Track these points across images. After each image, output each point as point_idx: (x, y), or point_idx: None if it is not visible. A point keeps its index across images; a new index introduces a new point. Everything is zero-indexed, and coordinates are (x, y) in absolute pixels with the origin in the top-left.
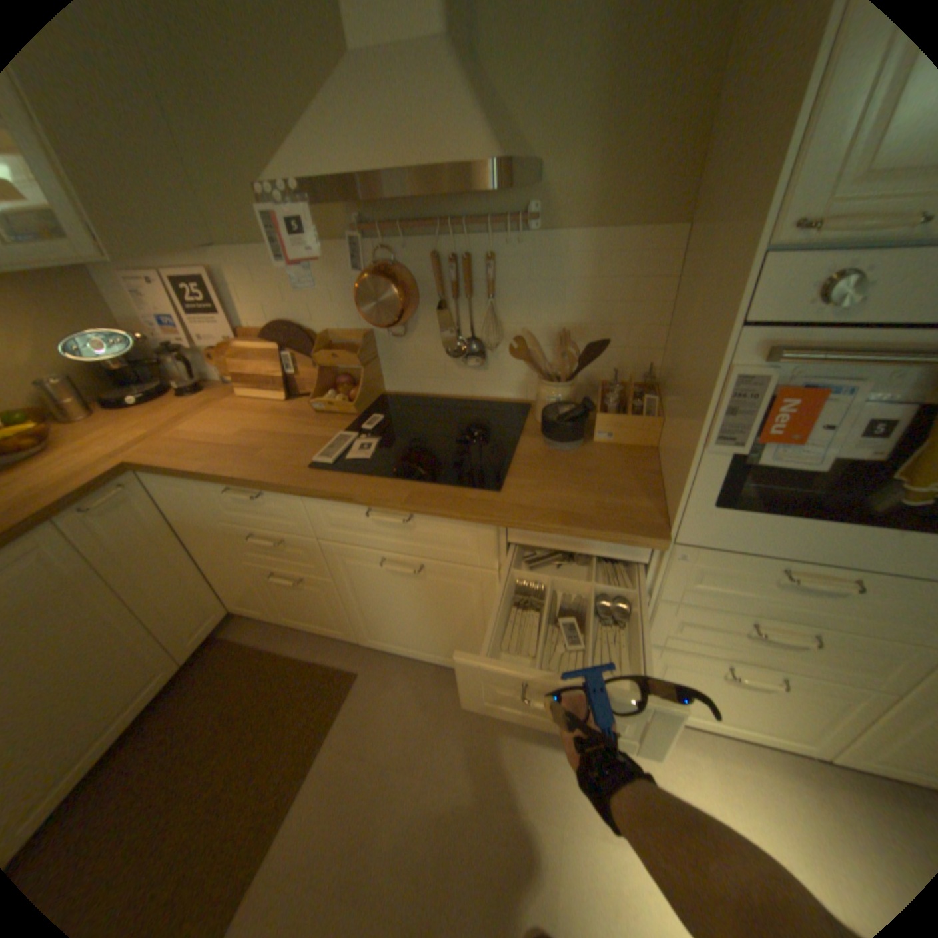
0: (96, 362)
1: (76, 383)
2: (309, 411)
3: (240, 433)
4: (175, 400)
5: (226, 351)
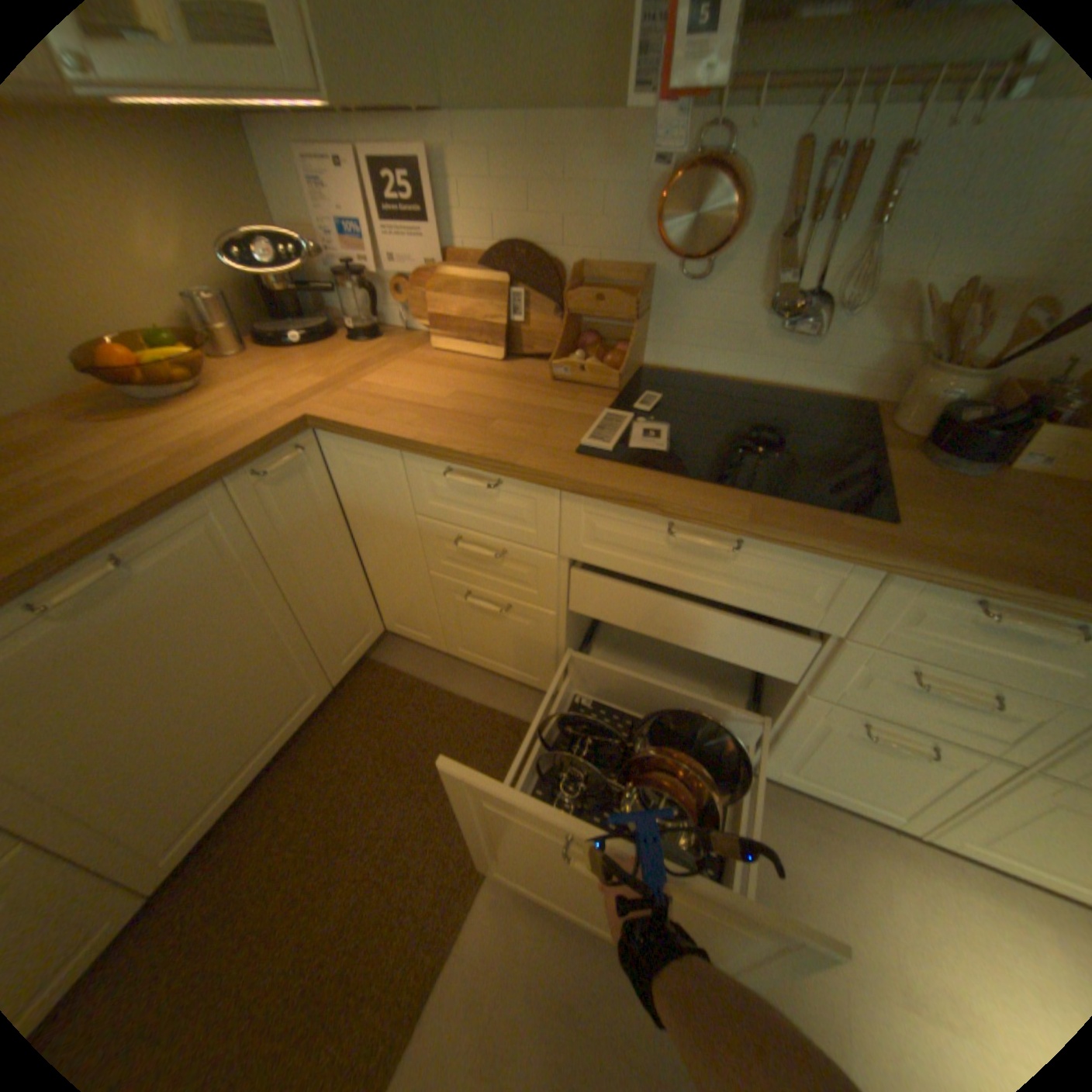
0: (248, 279)
1: (223, 304)
2: (543, 376)
3: (455, 394)
4: (349, 343)
5: (428, 279)
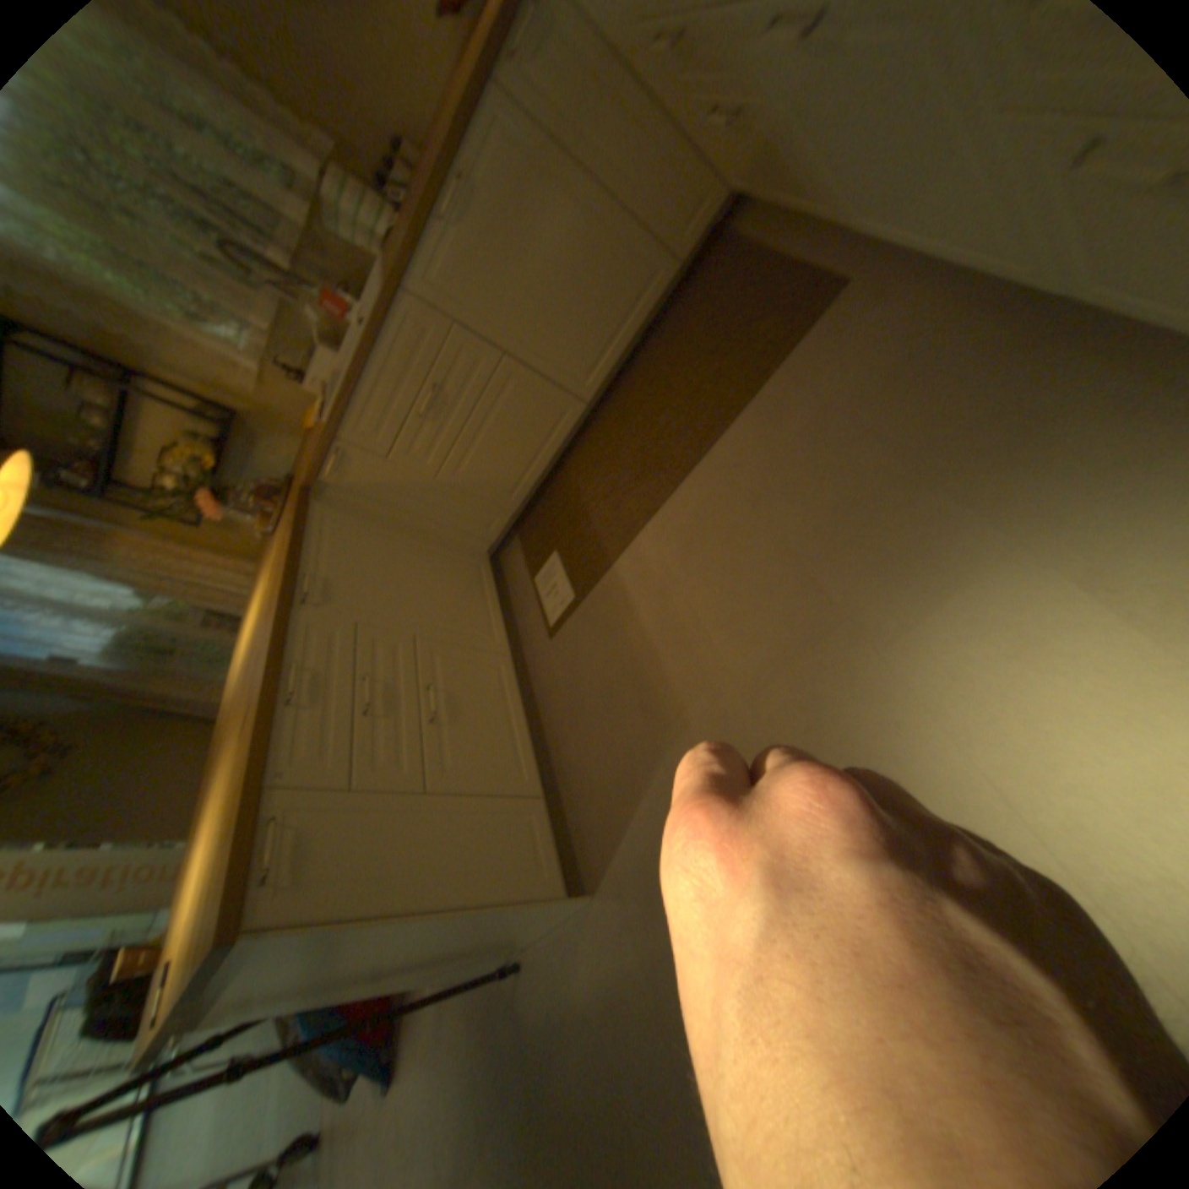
0: None
1: None
2: None
3: None
4: None
5: None
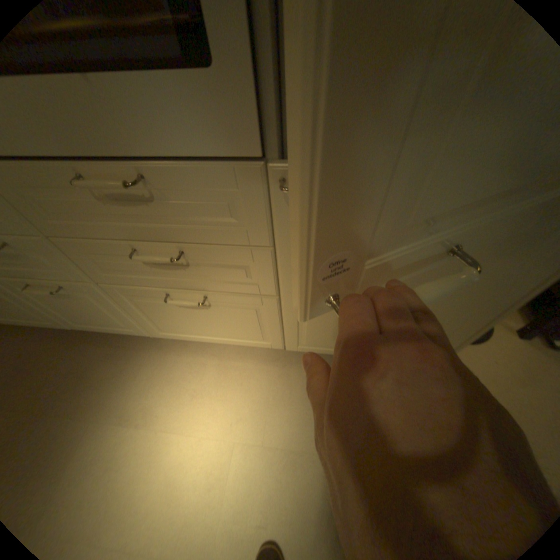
0: None
1: None
2: None
3: None
4: None
5: None
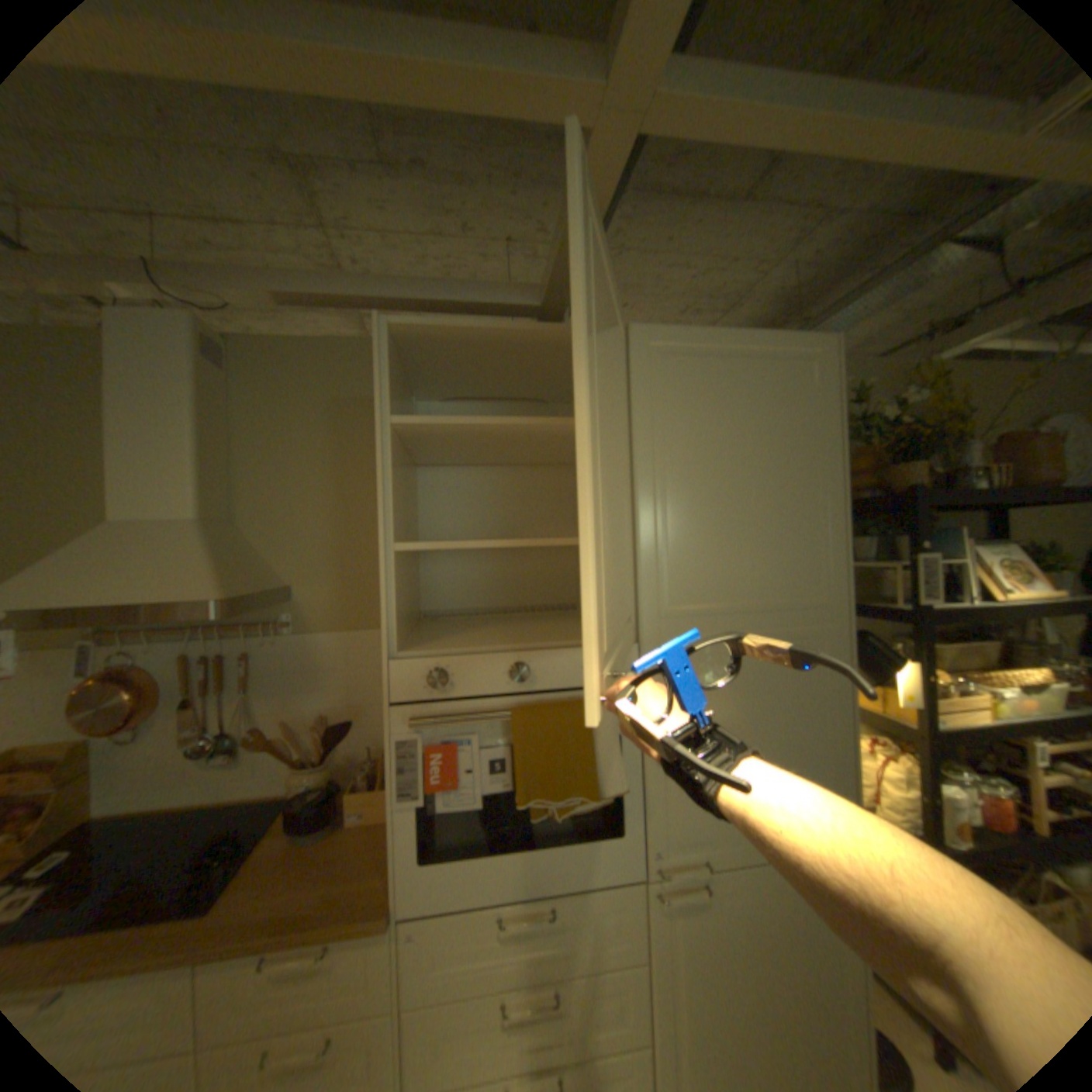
0: None
1: None
2: None
3: None
4: None
5: None
